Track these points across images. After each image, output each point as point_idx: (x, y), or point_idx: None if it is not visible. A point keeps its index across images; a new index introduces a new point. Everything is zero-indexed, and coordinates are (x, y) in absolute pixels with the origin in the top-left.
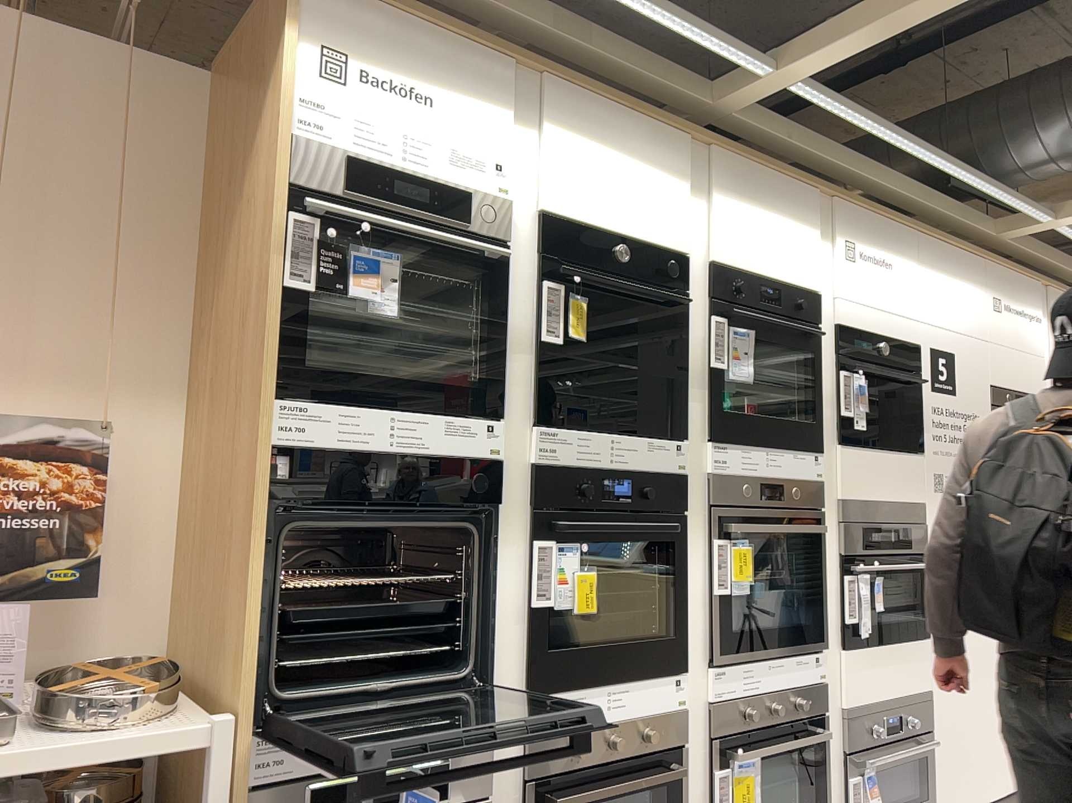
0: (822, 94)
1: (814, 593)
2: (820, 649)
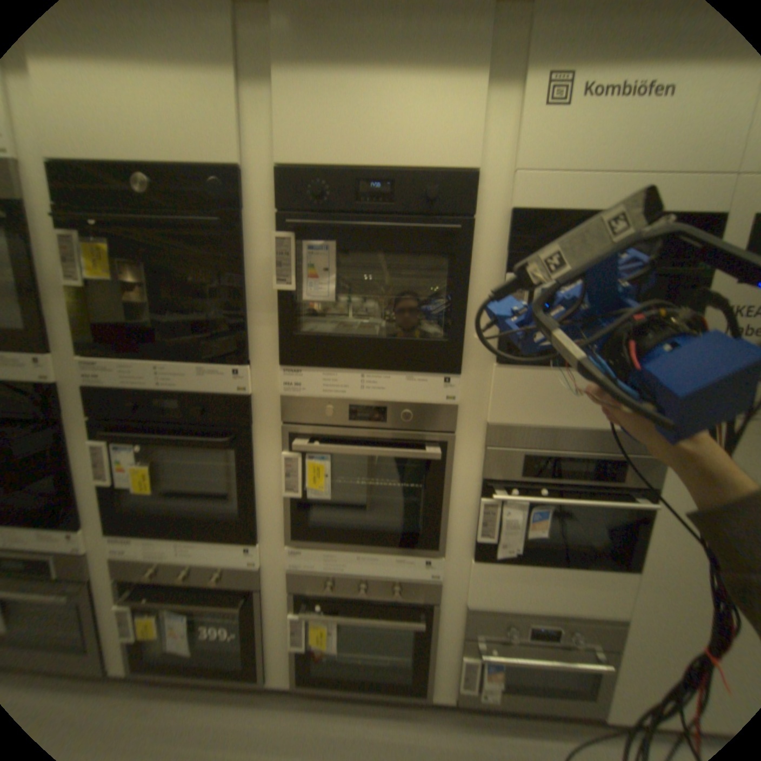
0: None
1: (431, 510)
2: (434, 558)
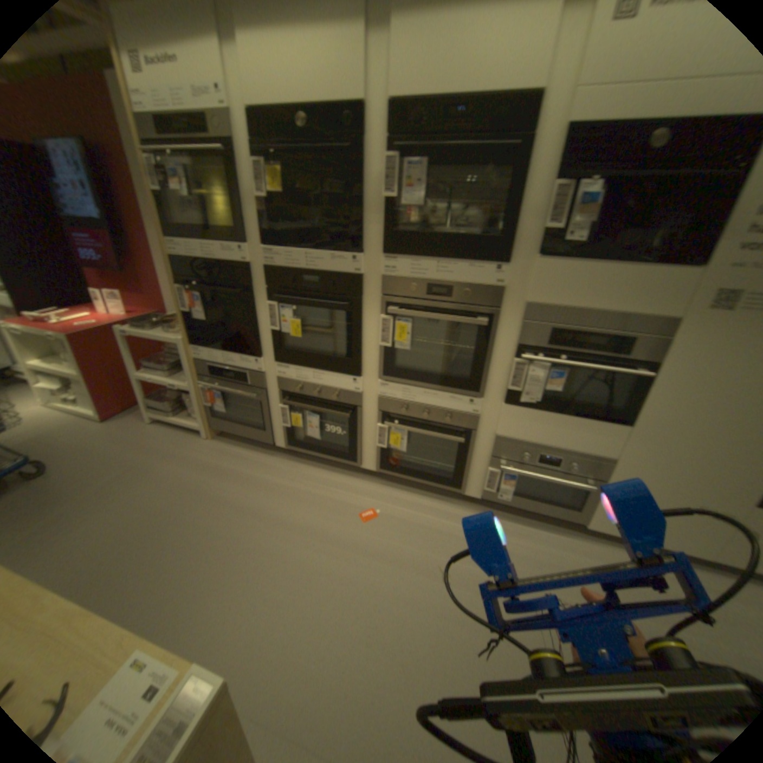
0: None
1: (476, 363)
2: (475, 397)
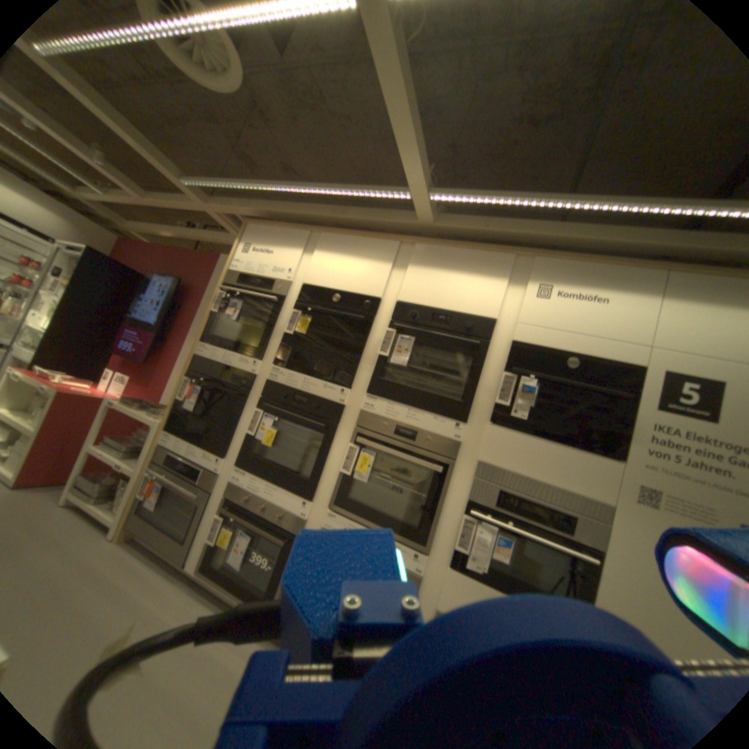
0: (481, 191)
1: (427, 511)
2: (421, 551)
